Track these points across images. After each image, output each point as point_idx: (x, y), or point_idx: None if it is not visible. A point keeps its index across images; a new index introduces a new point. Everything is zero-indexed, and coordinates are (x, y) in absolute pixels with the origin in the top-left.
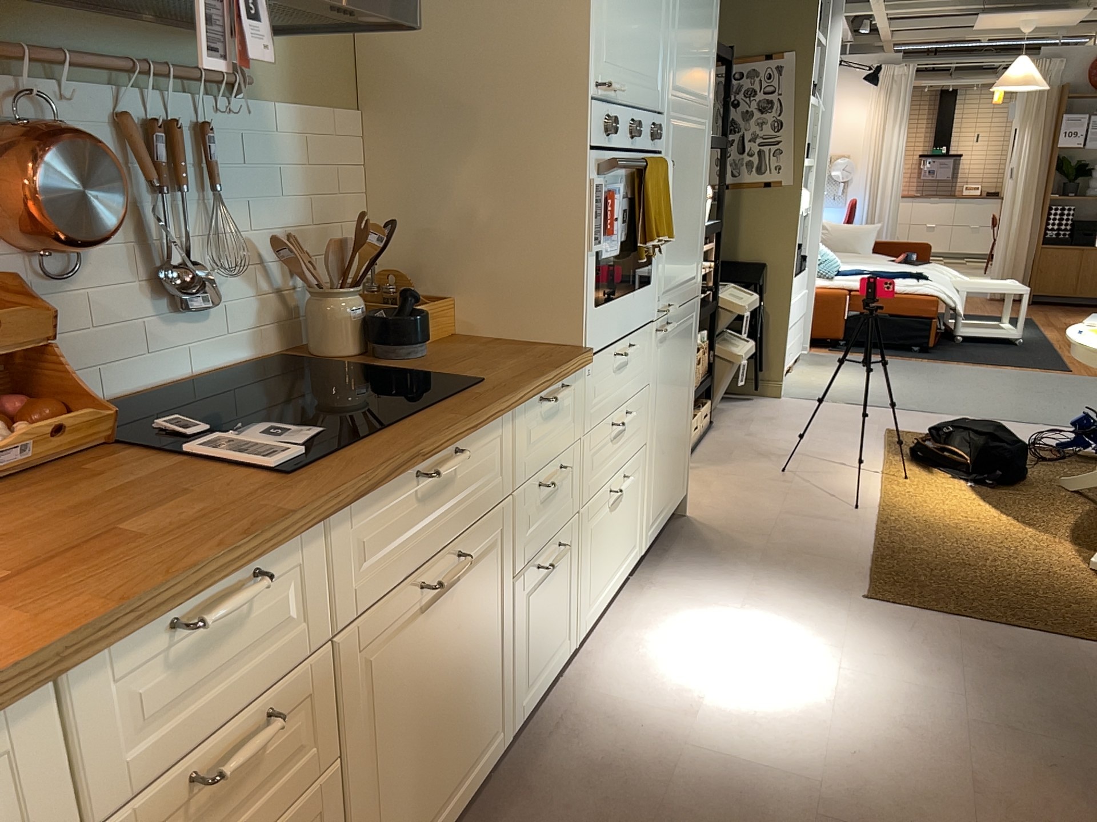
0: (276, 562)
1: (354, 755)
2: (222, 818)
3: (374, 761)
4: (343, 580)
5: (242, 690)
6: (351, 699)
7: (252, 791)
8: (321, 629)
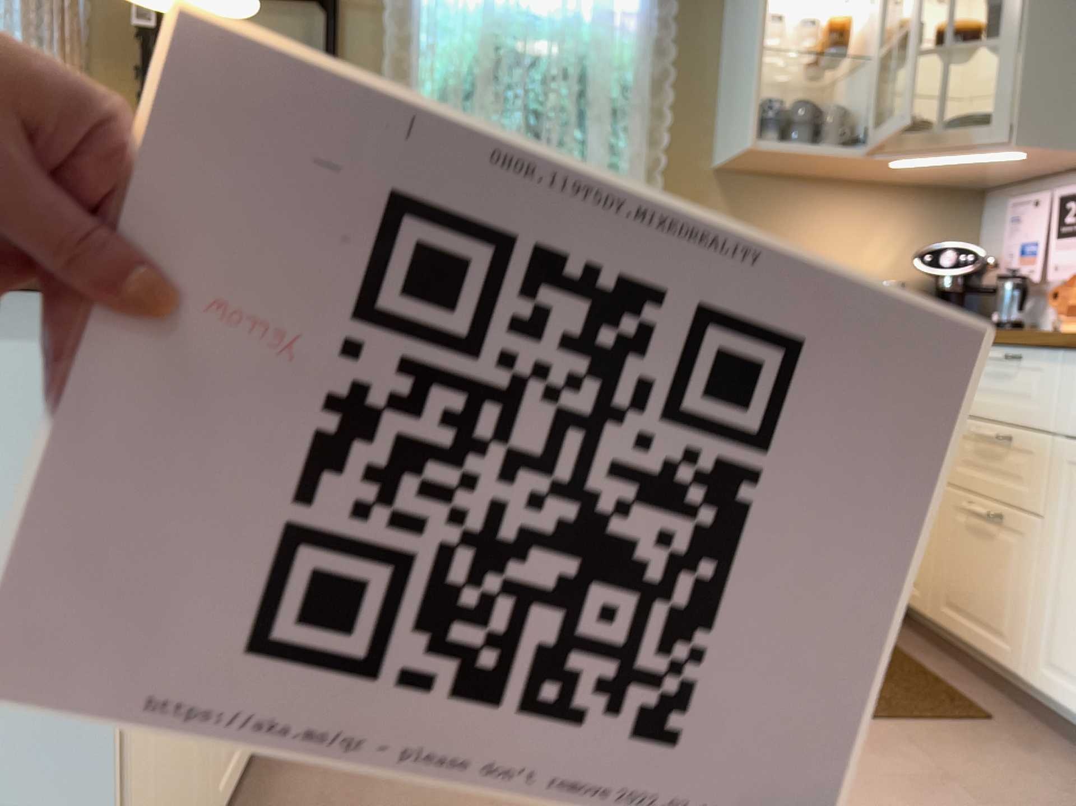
0: (1037, 360)
1: (1057, 534)
2: (990, 469)
3: (1070, 562)
4: (1073, 404)
5: (1009, 413)
6: (1062, 491)
7: (1003, 473)
8: (1053, 422)
